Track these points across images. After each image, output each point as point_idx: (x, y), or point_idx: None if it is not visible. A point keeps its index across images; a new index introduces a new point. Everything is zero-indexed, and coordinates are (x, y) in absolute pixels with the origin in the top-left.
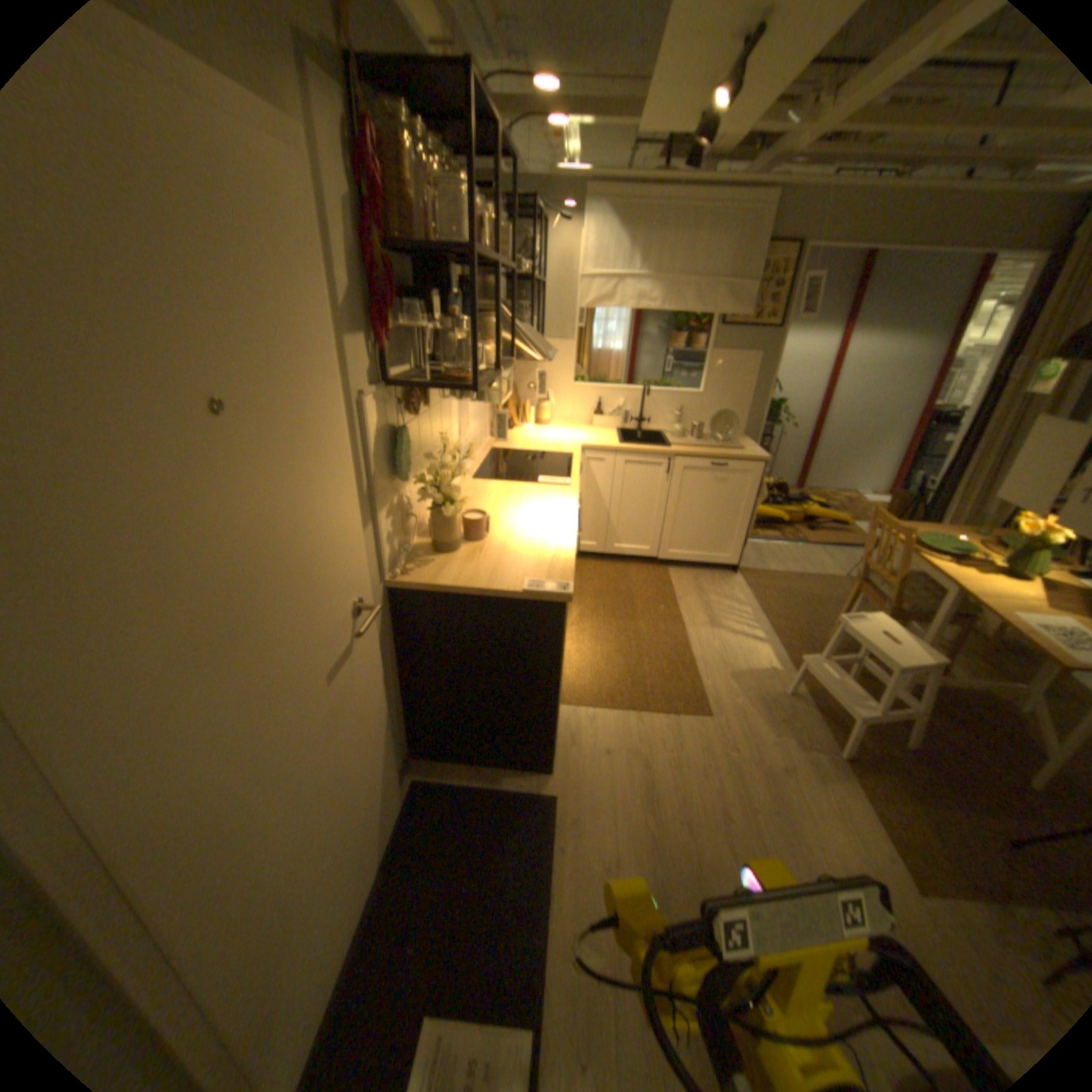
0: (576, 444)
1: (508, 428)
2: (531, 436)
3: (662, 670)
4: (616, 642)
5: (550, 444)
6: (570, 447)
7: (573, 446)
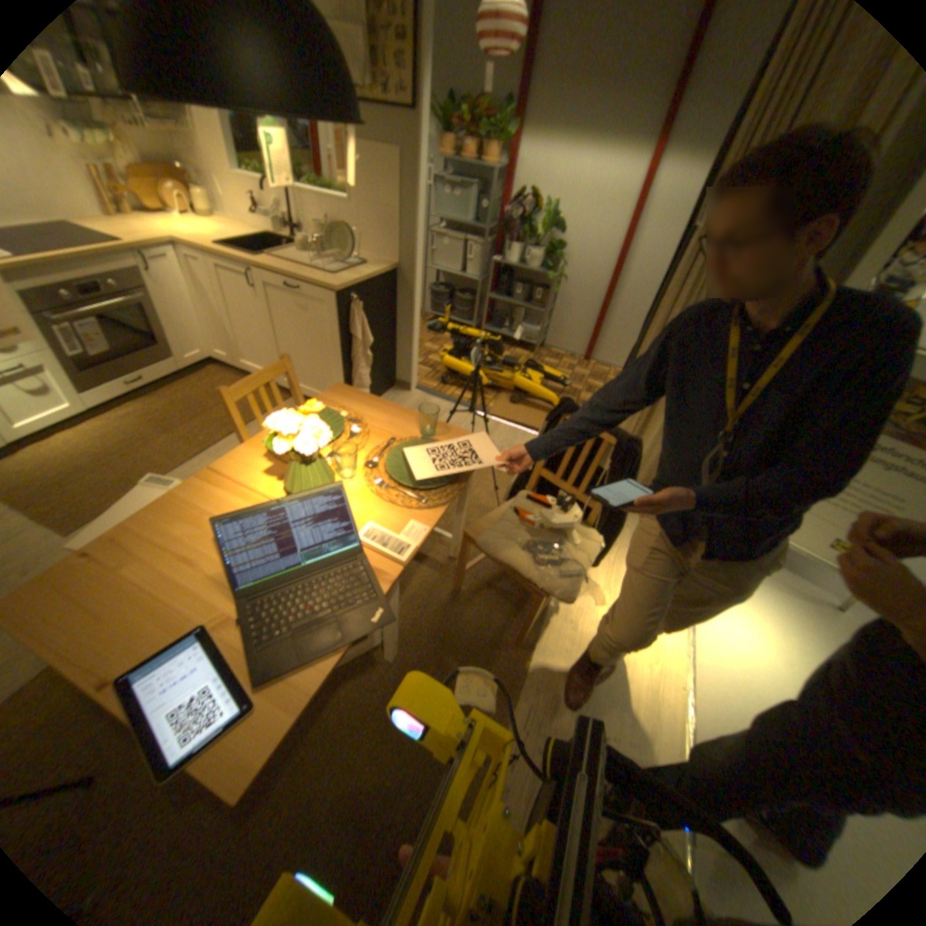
0: (165, 235)
1: (155, 212)
2: (149, 221)
3: (100, 481)
4: (110, 445)
5: (139, 230)
6: (146, 236)
7: (156, 235)
